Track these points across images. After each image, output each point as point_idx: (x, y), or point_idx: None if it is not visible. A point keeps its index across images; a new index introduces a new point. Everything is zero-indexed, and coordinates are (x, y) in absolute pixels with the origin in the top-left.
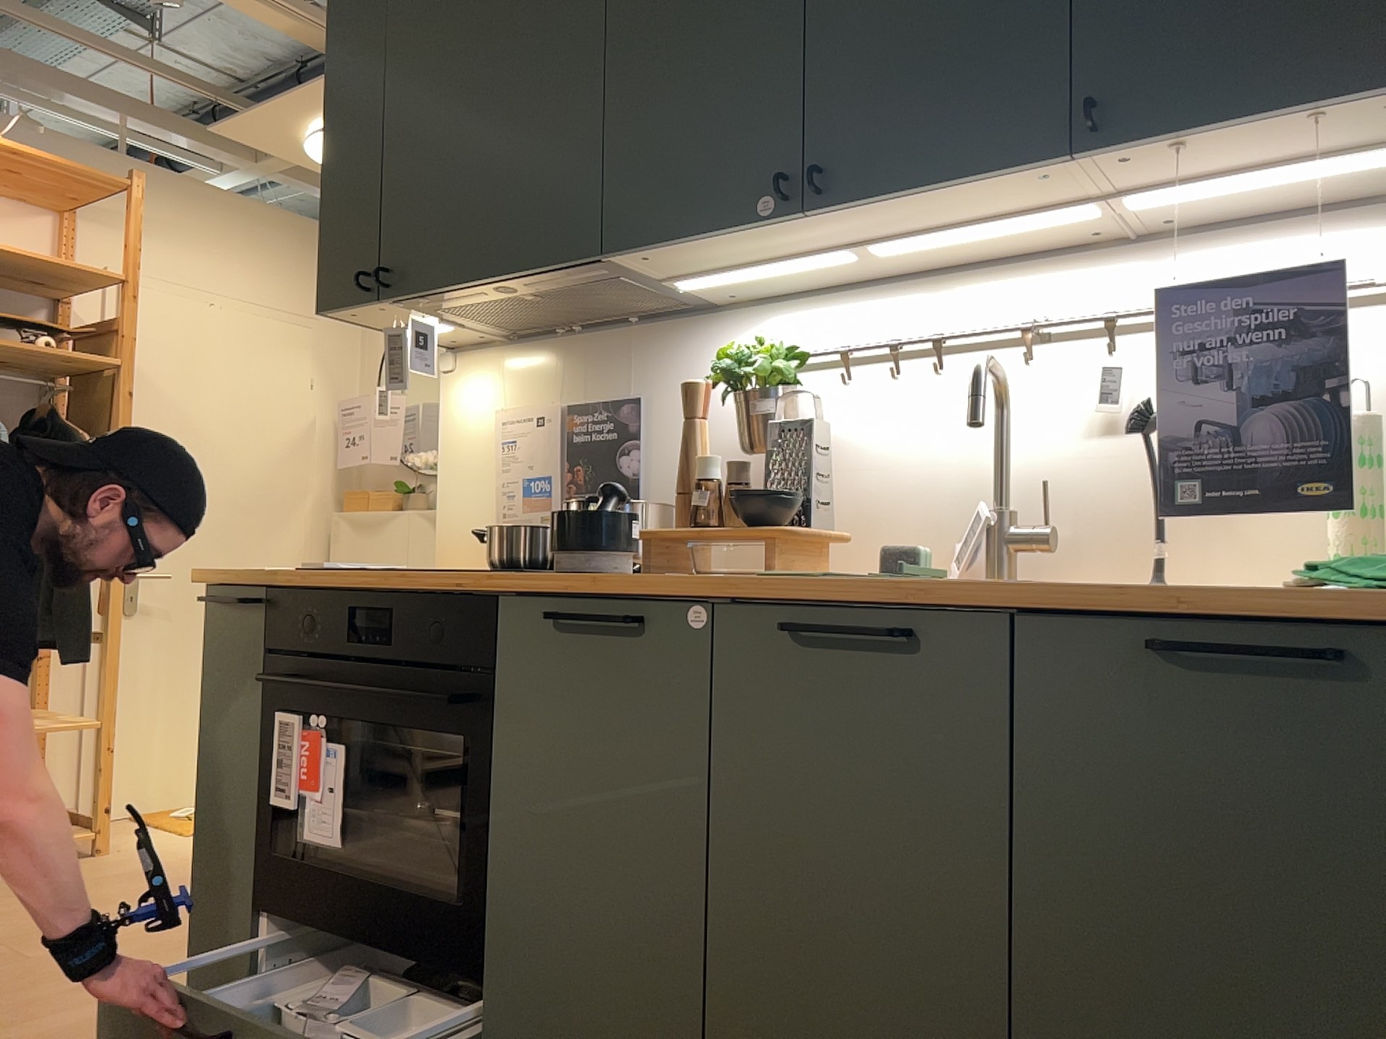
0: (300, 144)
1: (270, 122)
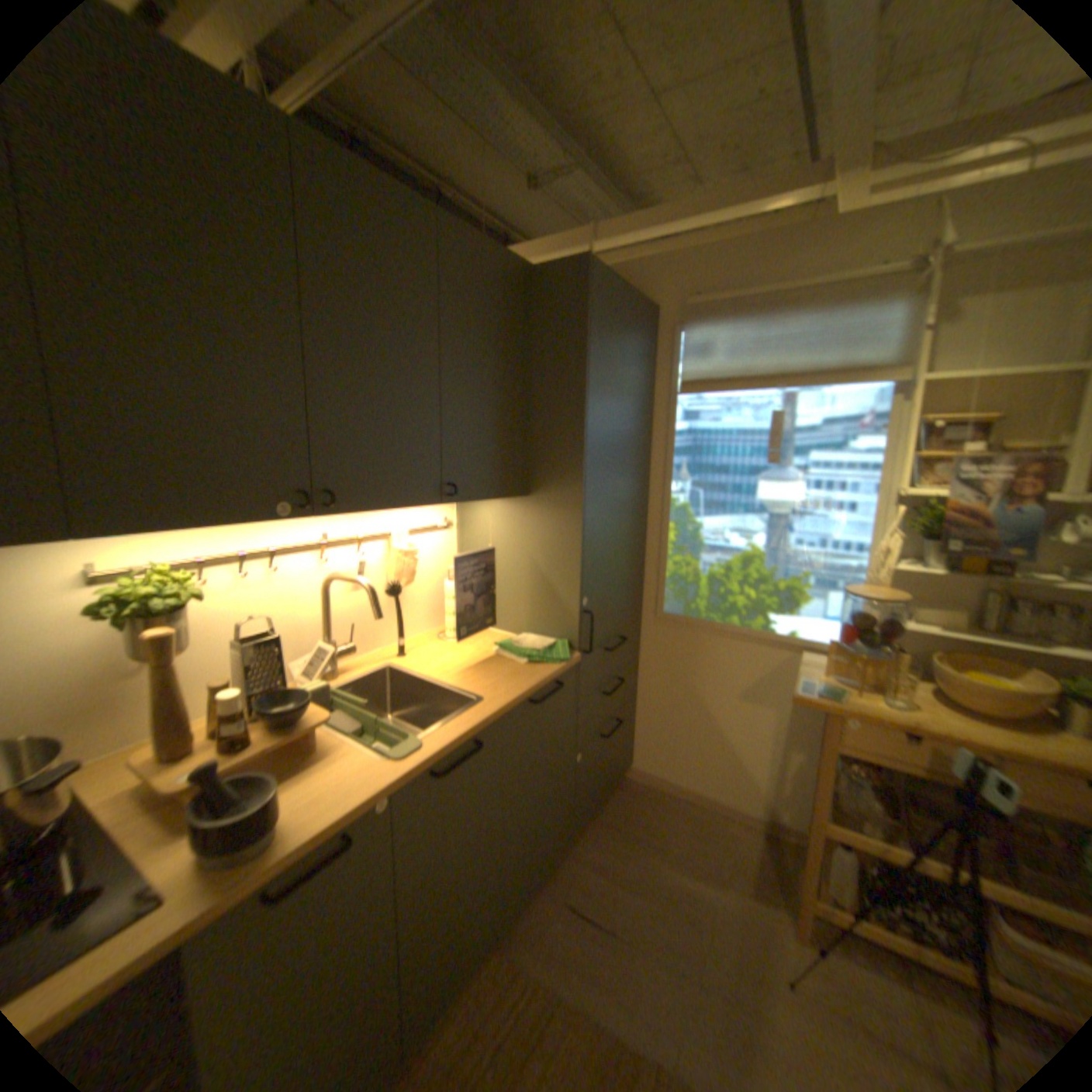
0: None
1: None
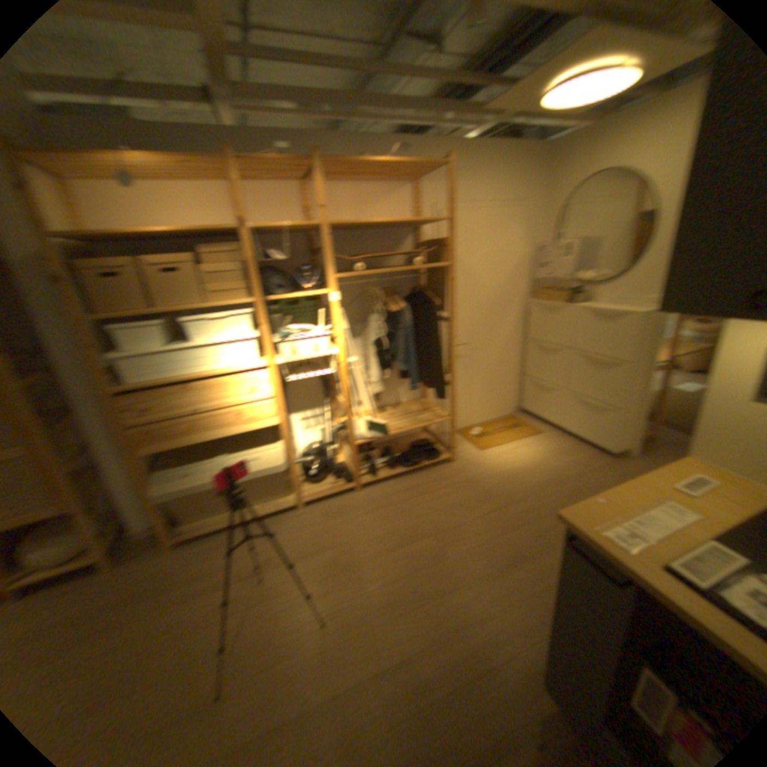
0: (536, 95)
1: (522, 87)
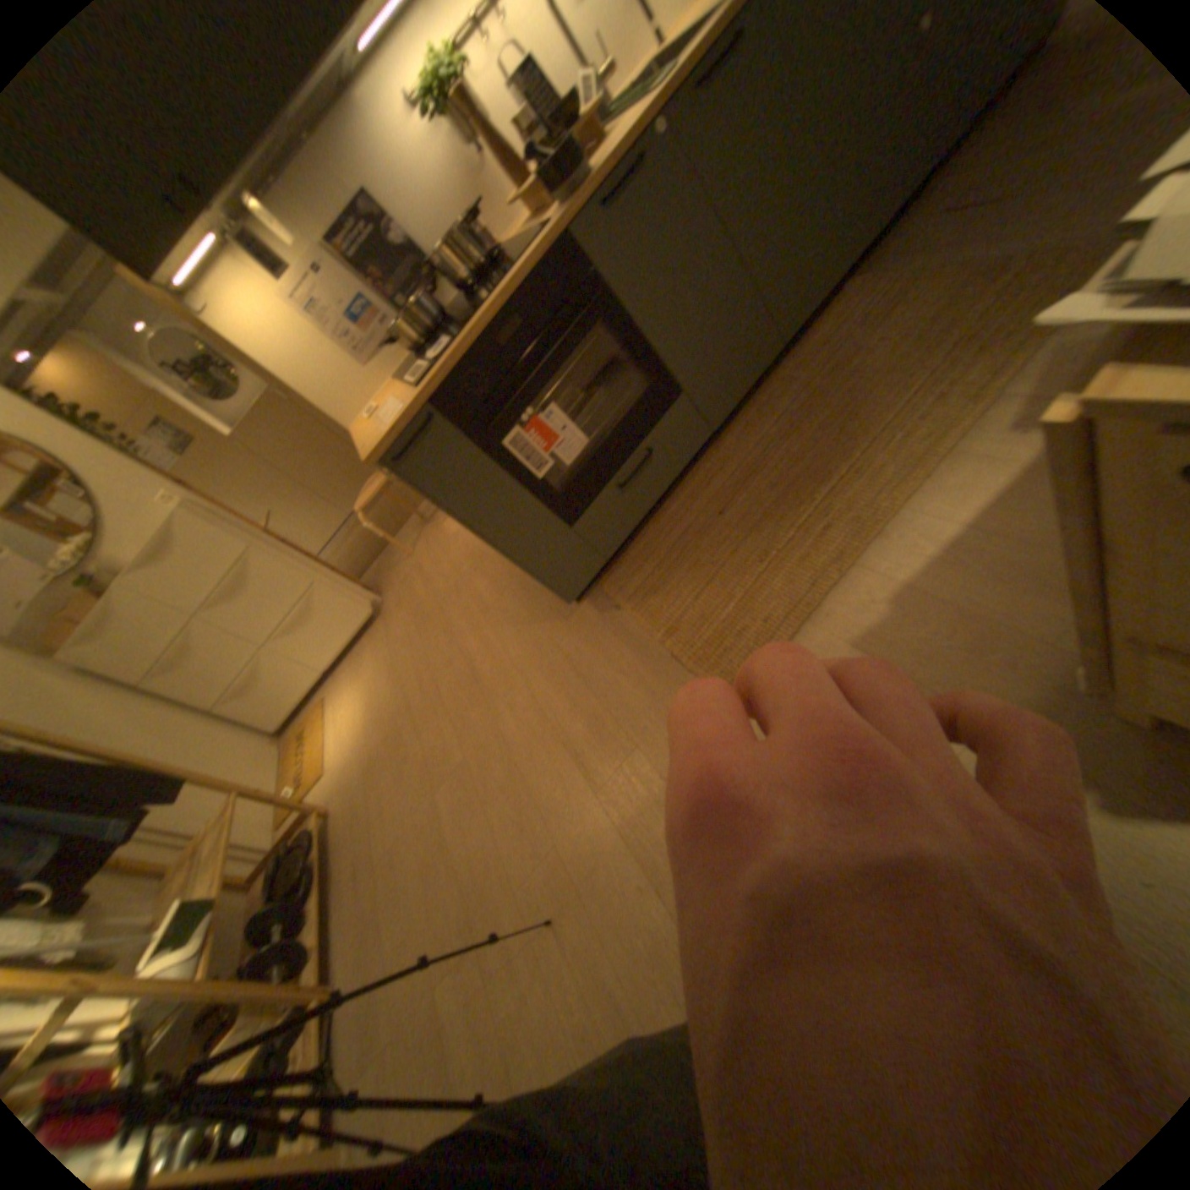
0: None
1: None
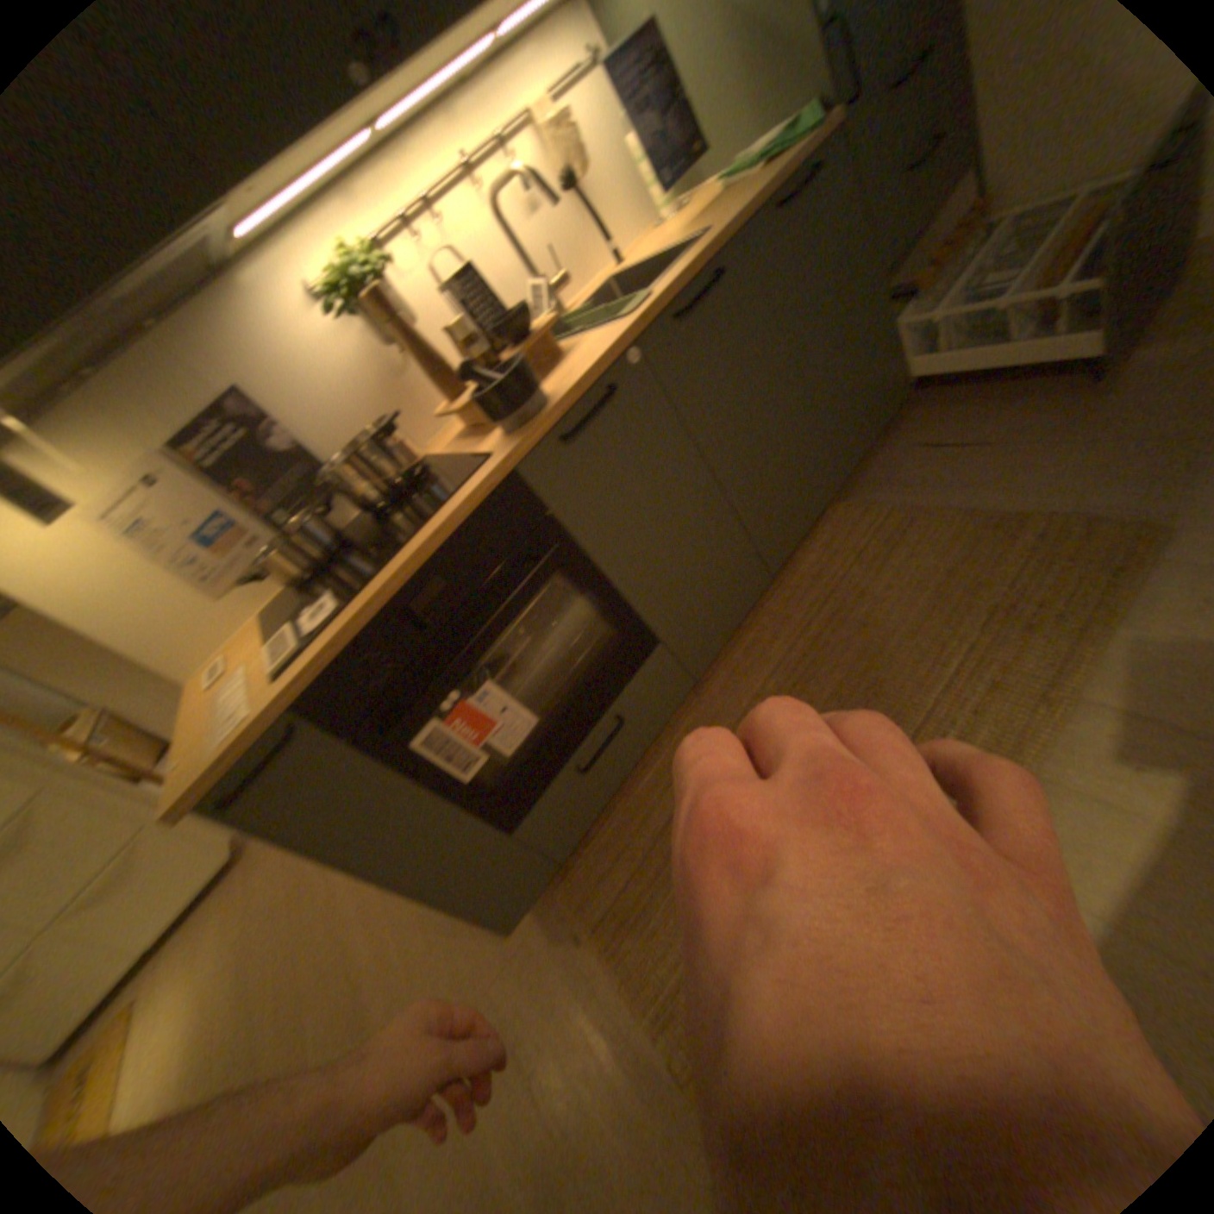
0: None
1: None
